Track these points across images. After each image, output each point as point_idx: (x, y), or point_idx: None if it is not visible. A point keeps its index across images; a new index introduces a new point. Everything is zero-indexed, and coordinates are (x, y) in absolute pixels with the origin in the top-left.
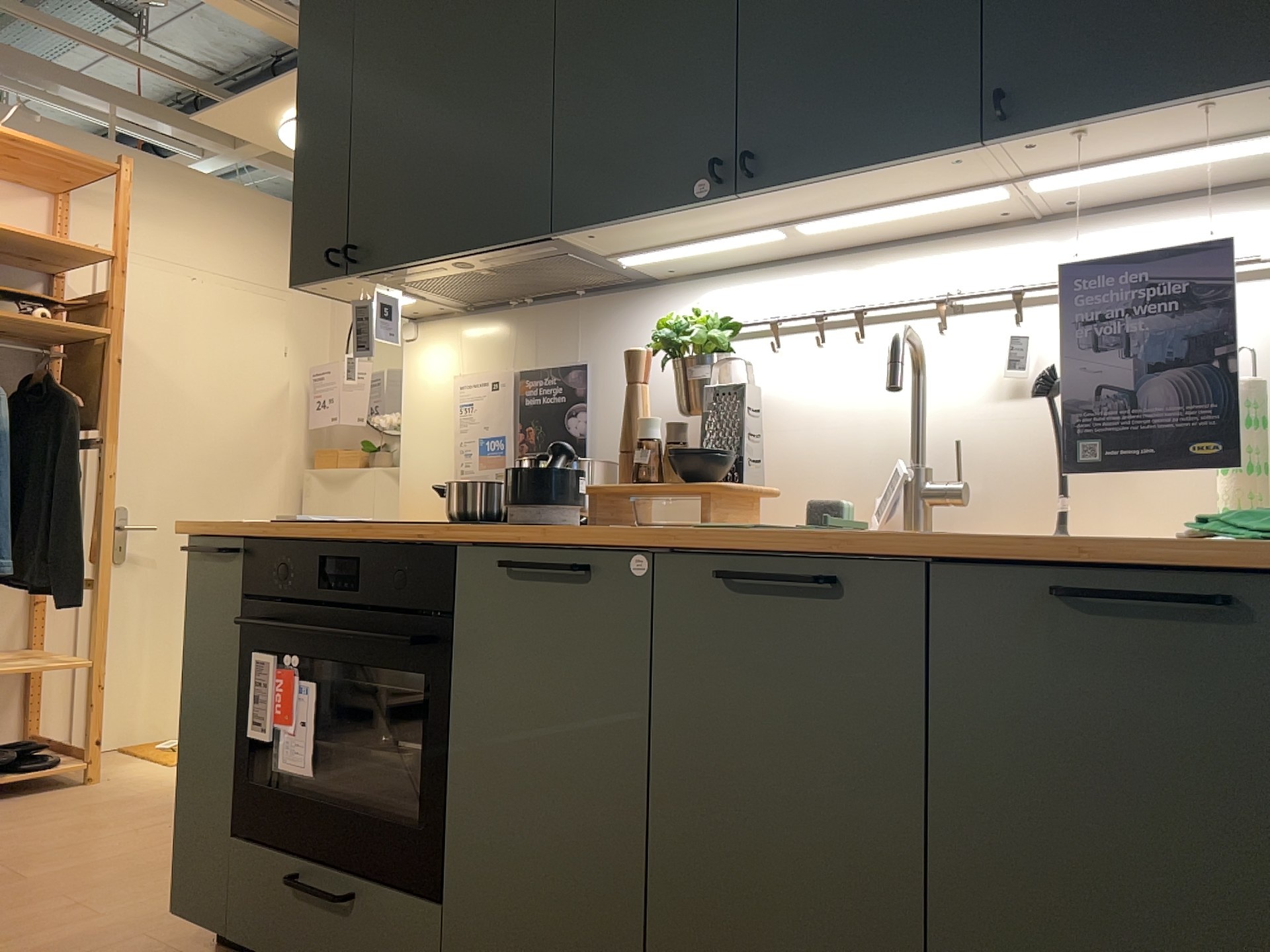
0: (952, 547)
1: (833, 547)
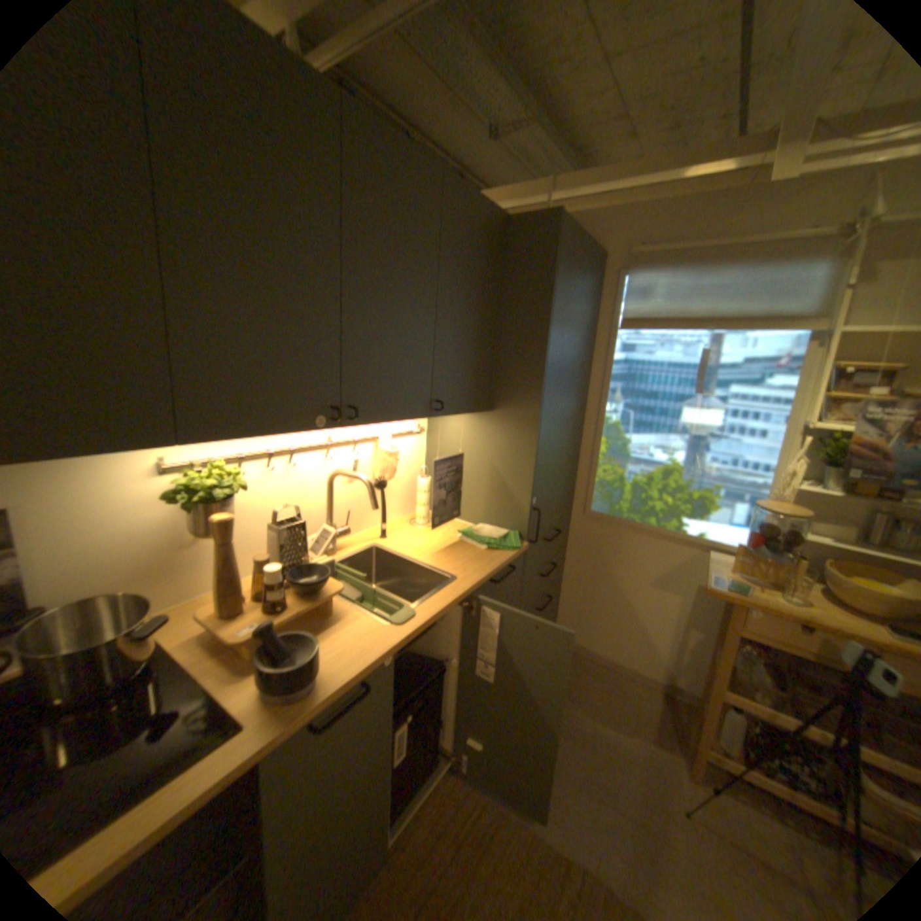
0: (480, 584)
1: (455, 602)
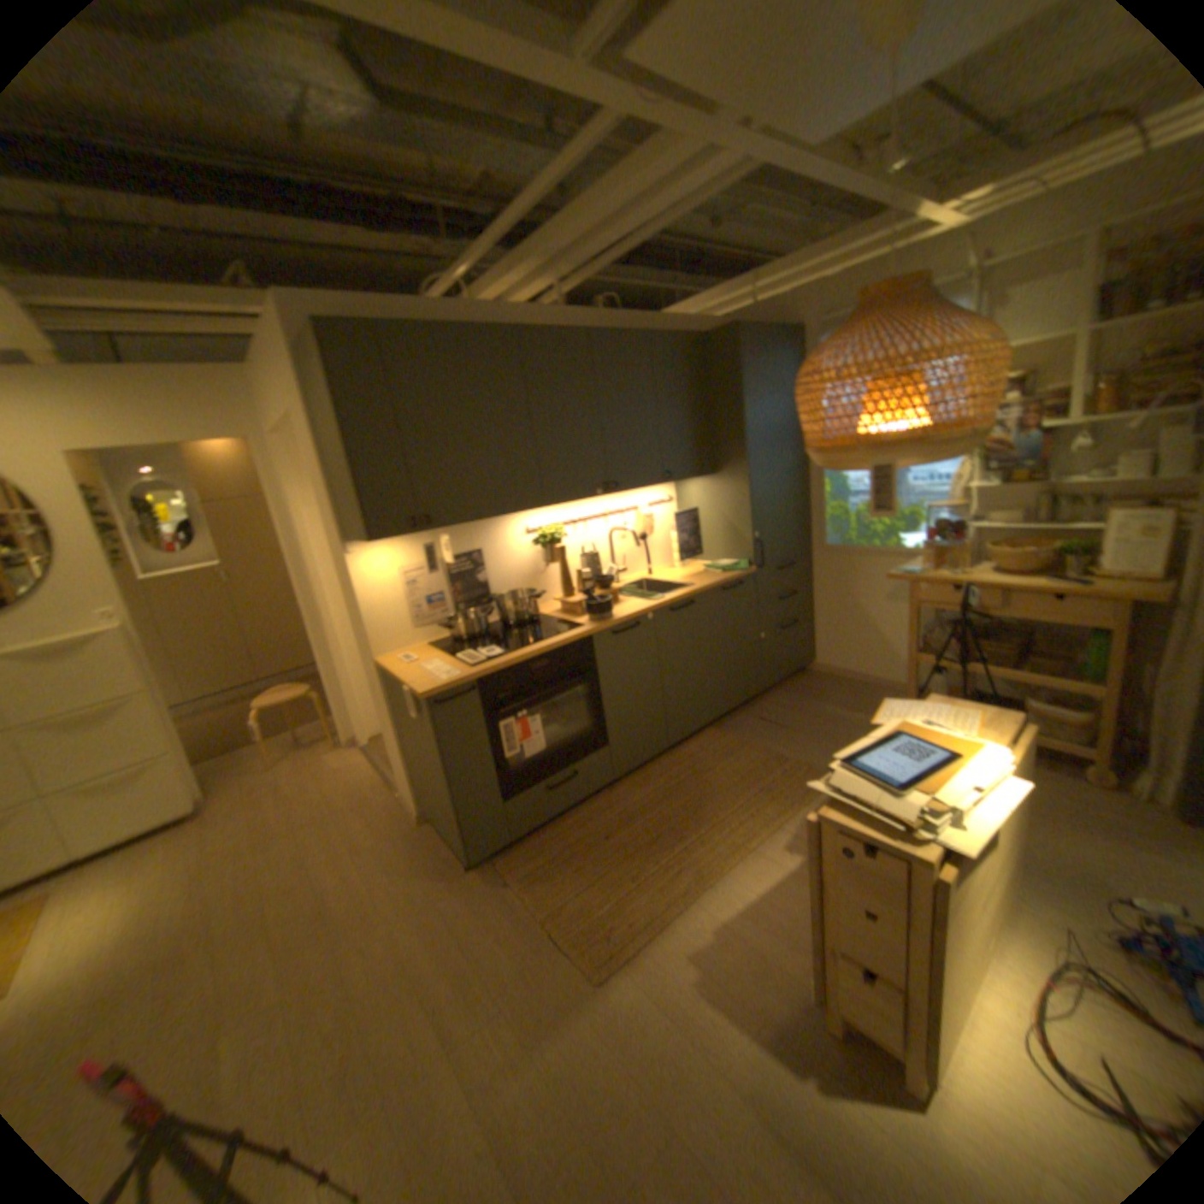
0: (710, 587)
1: (690, 595)
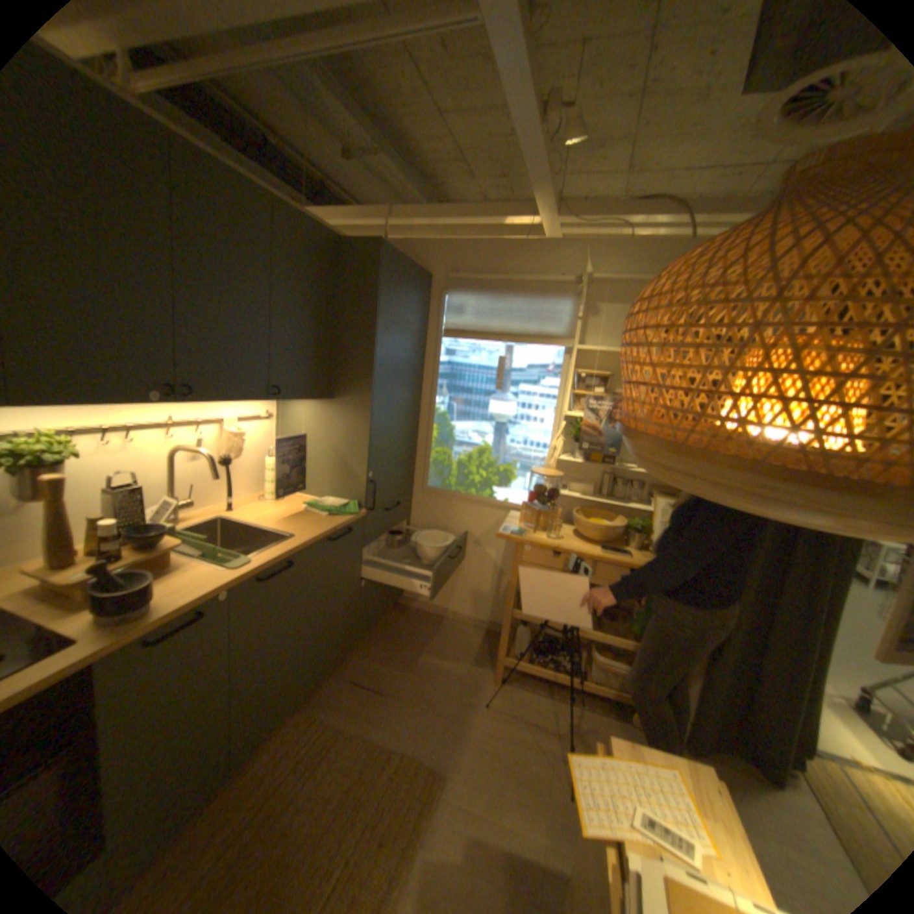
0: (316, 540)
1: (290, 553)
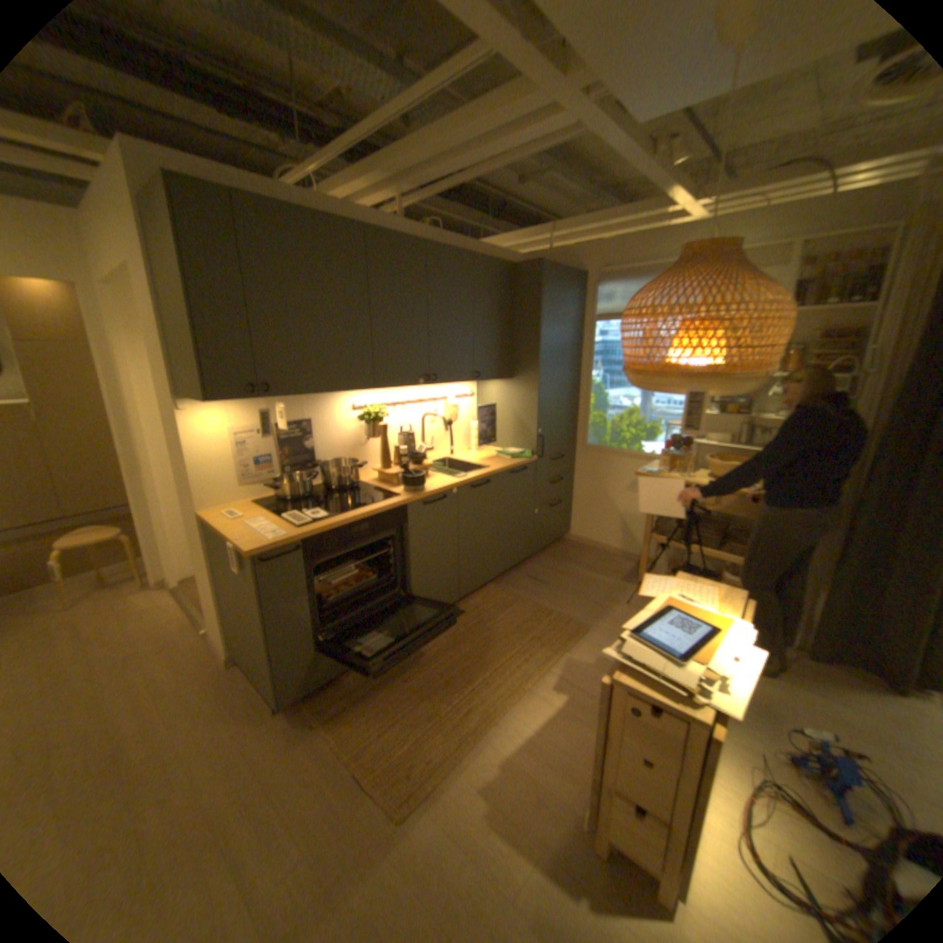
0: (502, 470)
1: (487, 475)
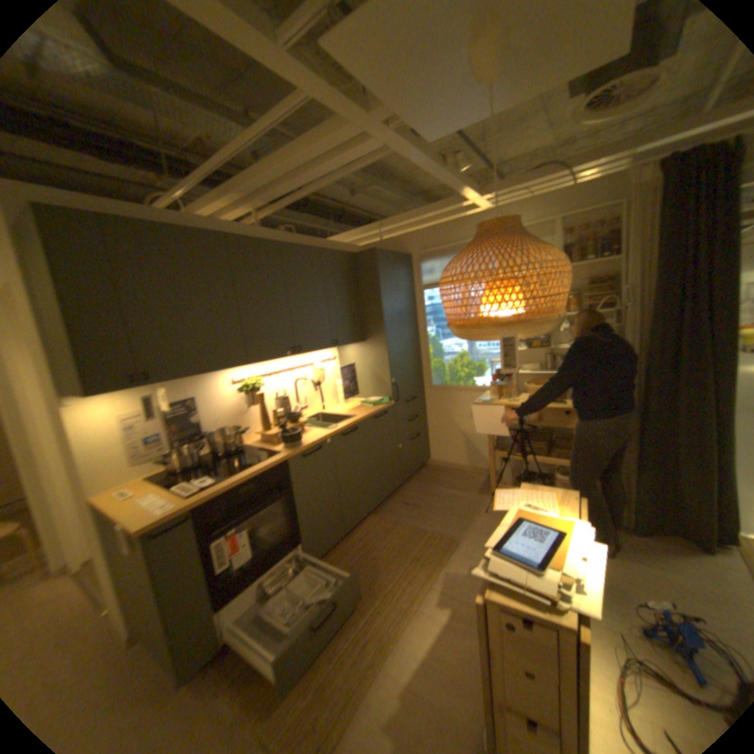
0: (366, 417)
1: (354, 423)
